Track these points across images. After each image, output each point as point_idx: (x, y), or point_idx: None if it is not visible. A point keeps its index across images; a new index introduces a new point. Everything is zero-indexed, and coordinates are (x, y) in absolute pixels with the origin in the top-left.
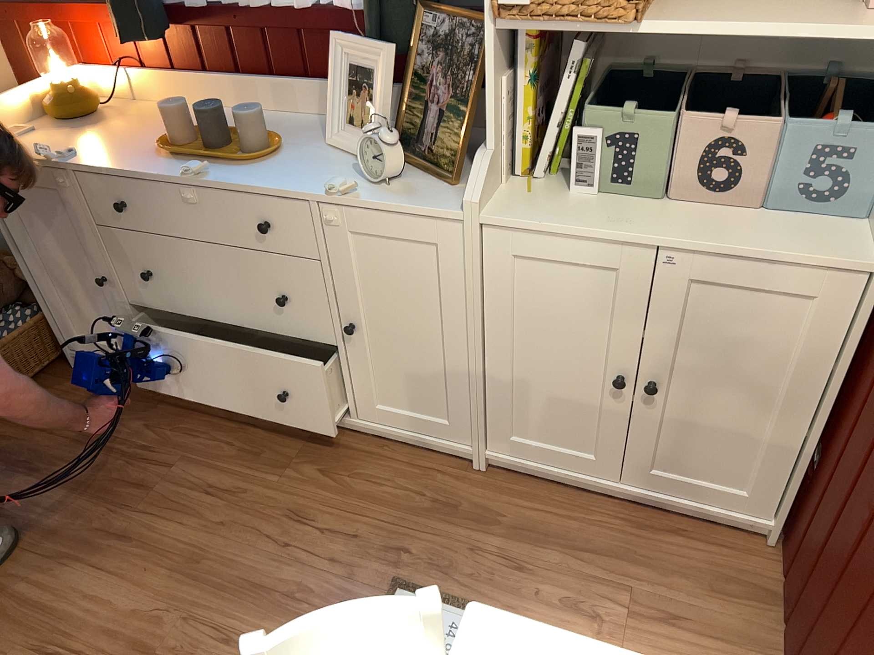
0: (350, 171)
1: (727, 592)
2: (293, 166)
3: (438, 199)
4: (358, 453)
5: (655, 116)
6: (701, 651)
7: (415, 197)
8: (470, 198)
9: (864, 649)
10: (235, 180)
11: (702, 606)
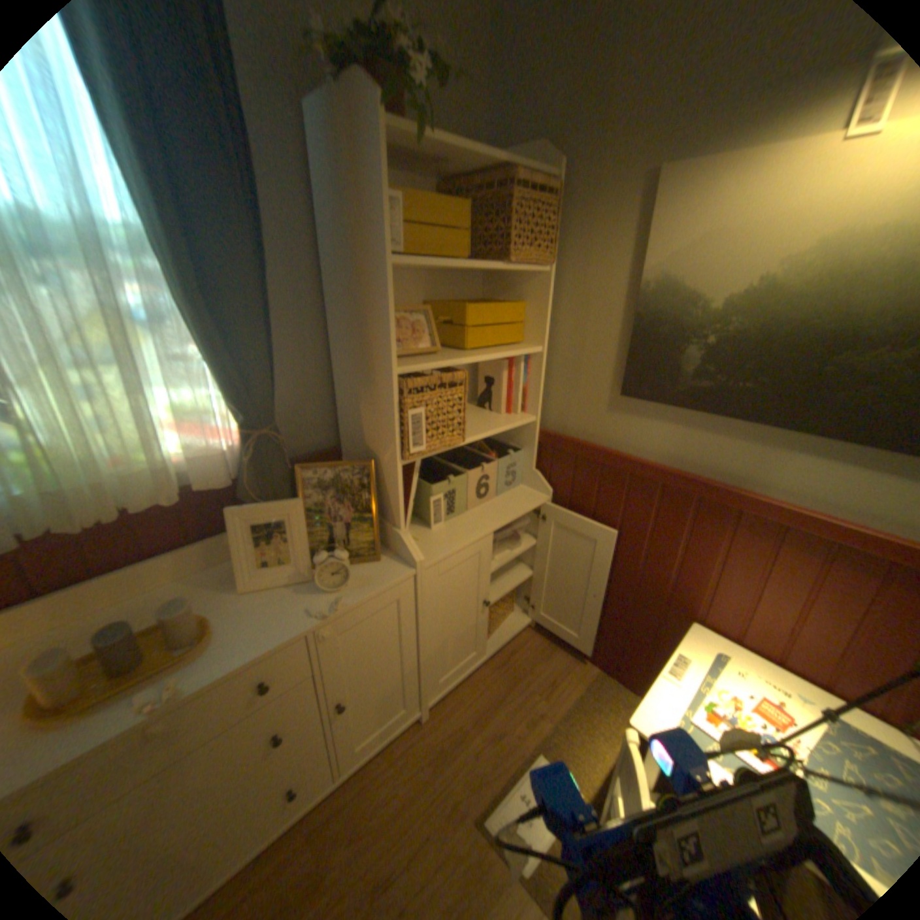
0: (291, 597)
1: (552, 657)
2: (234, 627)
3: (384, 572)
4: (355, 805)
5: (458, 474)
6: (576, 685)
7: (371, 580)
8: (415, 558)
9: (657, 613)
10: (202, 676)
11: (556, 670)
